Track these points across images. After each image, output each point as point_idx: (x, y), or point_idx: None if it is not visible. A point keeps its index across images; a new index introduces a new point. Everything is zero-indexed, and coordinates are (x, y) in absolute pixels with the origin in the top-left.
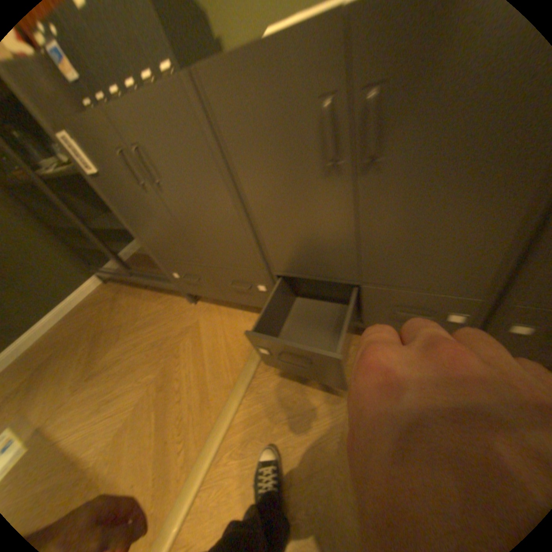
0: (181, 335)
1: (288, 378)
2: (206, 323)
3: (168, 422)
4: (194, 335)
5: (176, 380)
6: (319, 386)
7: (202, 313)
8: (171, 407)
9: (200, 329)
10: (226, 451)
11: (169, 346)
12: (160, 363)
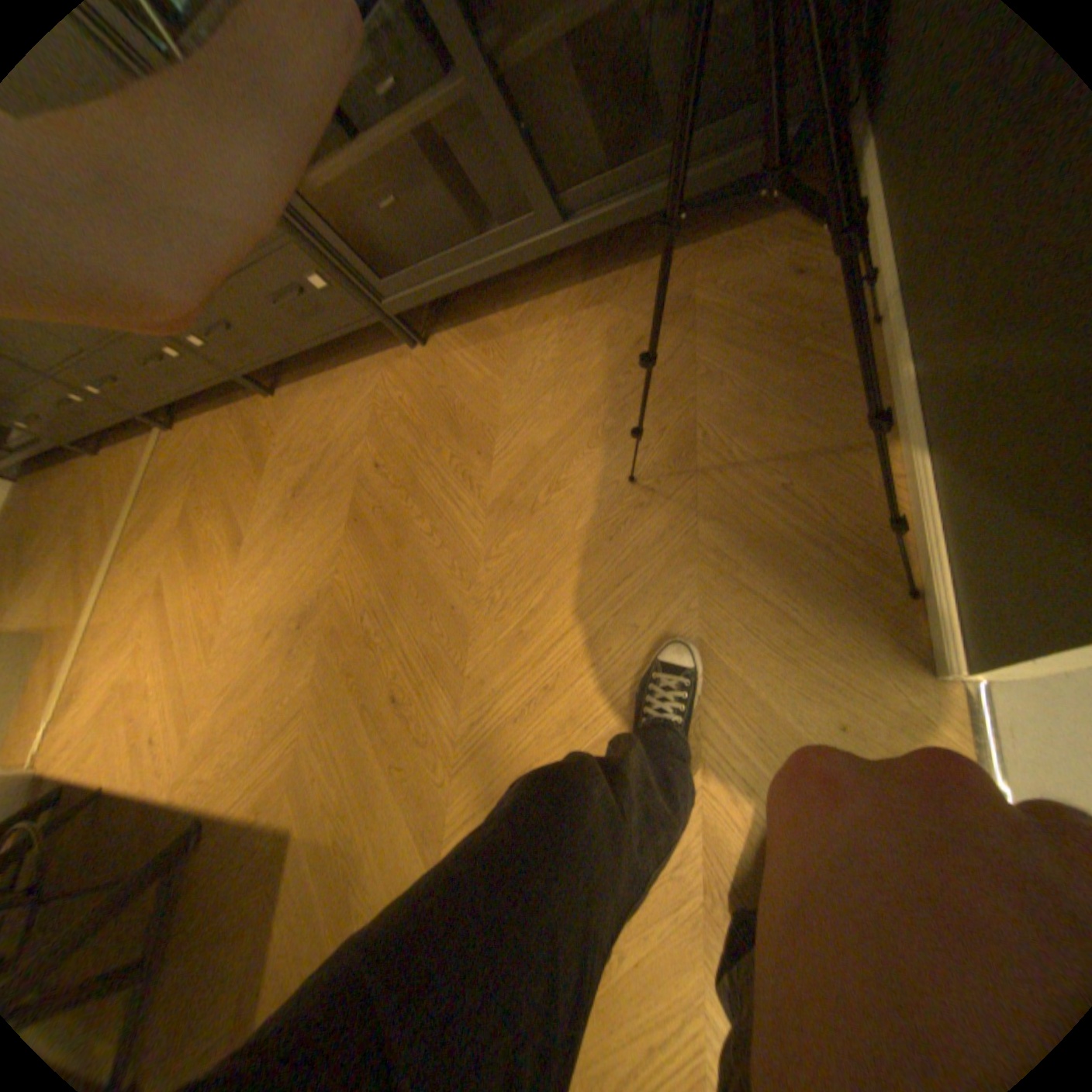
0: (88, 494)
1: (161, 482)
2: (107, 470)
3: (82, 568)
4: (98, 487)
5: (86, 535)
6: (180, 474)
7: (105, 461)
8: (83, 556)
9: (103, 479)
10: (118, 561)
11: (79, 511)
12: (73, 529)
